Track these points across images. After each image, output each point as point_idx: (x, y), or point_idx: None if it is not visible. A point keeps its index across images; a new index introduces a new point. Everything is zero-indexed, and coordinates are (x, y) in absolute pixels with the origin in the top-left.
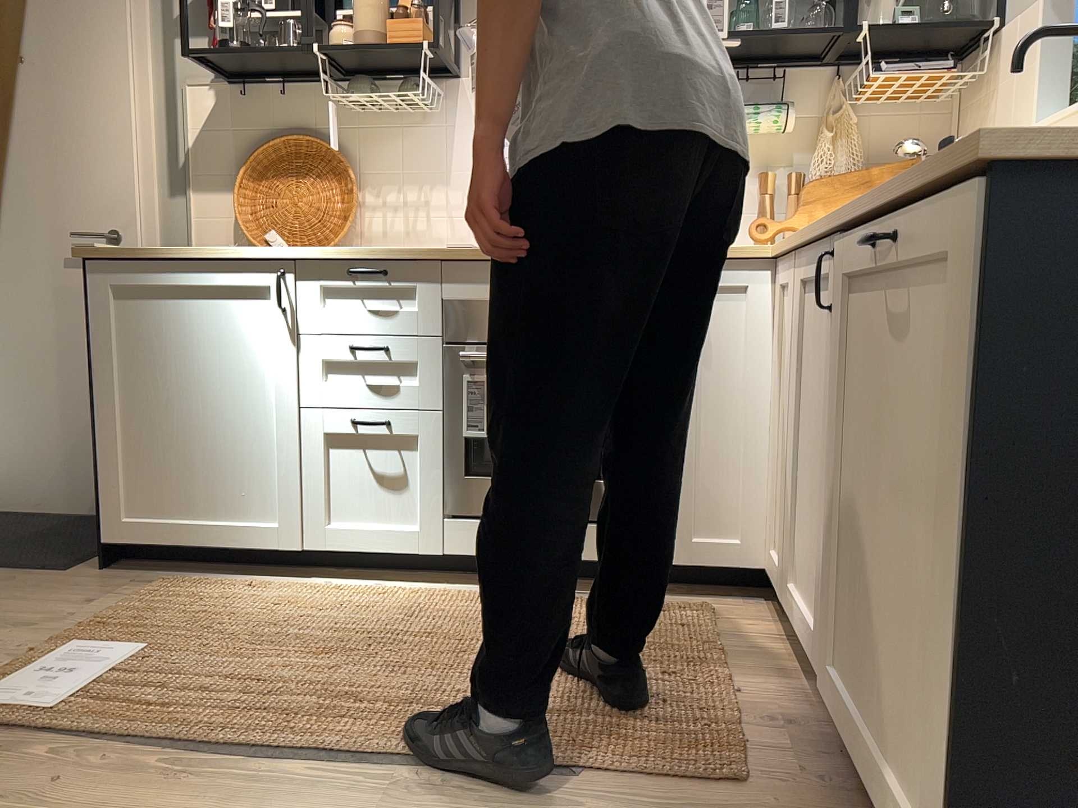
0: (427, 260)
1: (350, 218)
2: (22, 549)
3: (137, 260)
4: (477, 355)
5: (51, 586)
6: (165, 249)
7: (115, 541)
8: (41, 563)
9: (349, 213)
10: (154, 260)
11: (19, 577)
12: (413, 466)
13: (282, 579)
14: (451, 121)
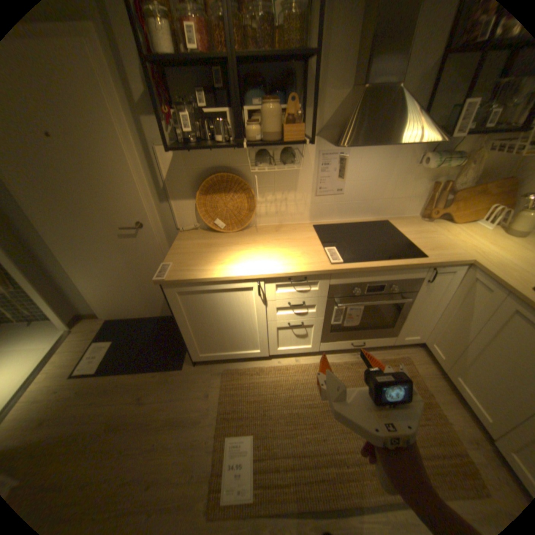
0: (326, 273)
1: (254, 212)
2: (154, 353)
3: (188, 282)
4: (345, 305)
5: (184, 383)
6: (199, 273)
7: (198, 359)
8: (170, 365)
9: (254, 209)
10: (196, 281)
11: (167, 377)
12: (310, 331)
13: (261, 361)
14: (299, 160)
